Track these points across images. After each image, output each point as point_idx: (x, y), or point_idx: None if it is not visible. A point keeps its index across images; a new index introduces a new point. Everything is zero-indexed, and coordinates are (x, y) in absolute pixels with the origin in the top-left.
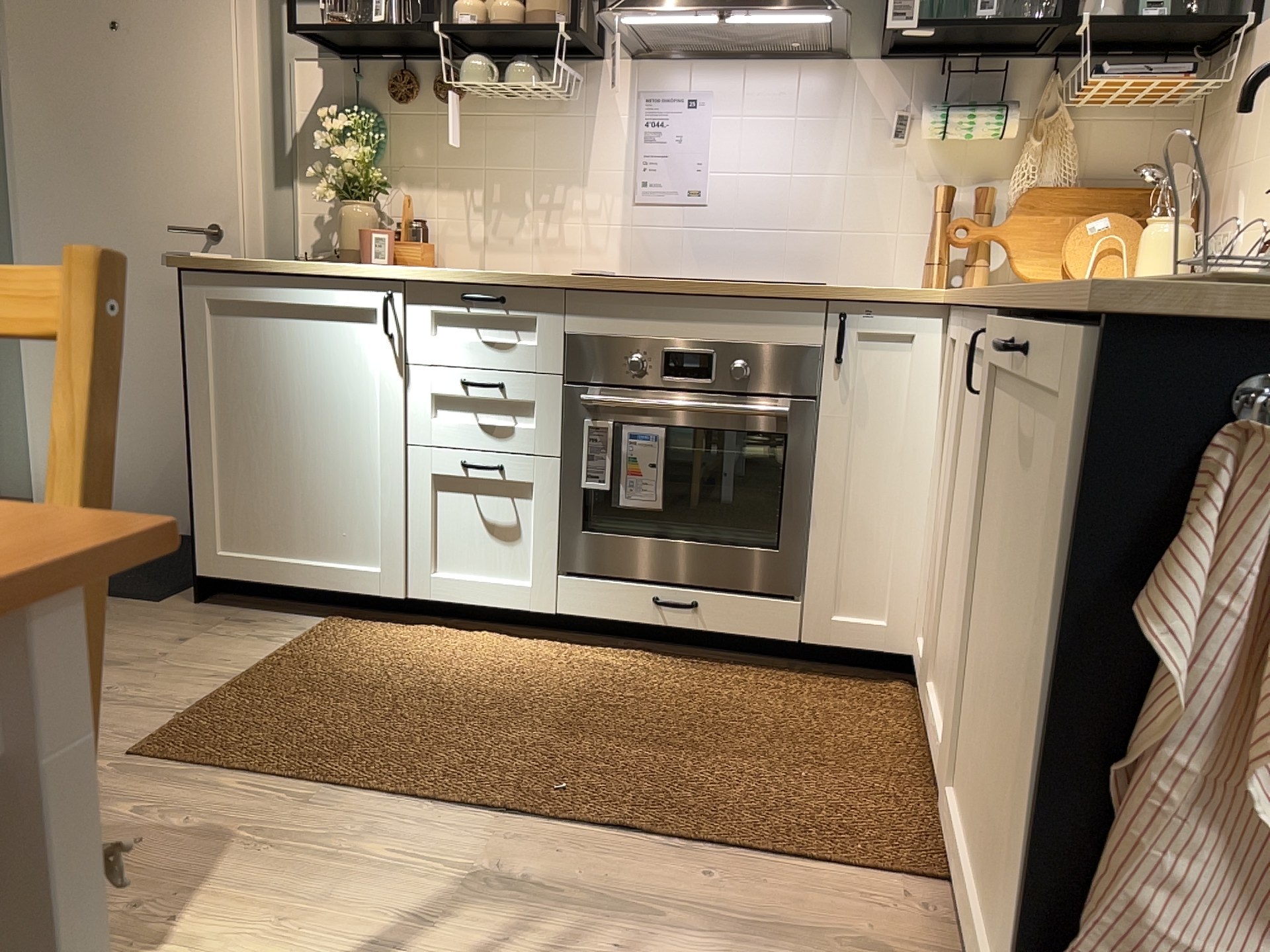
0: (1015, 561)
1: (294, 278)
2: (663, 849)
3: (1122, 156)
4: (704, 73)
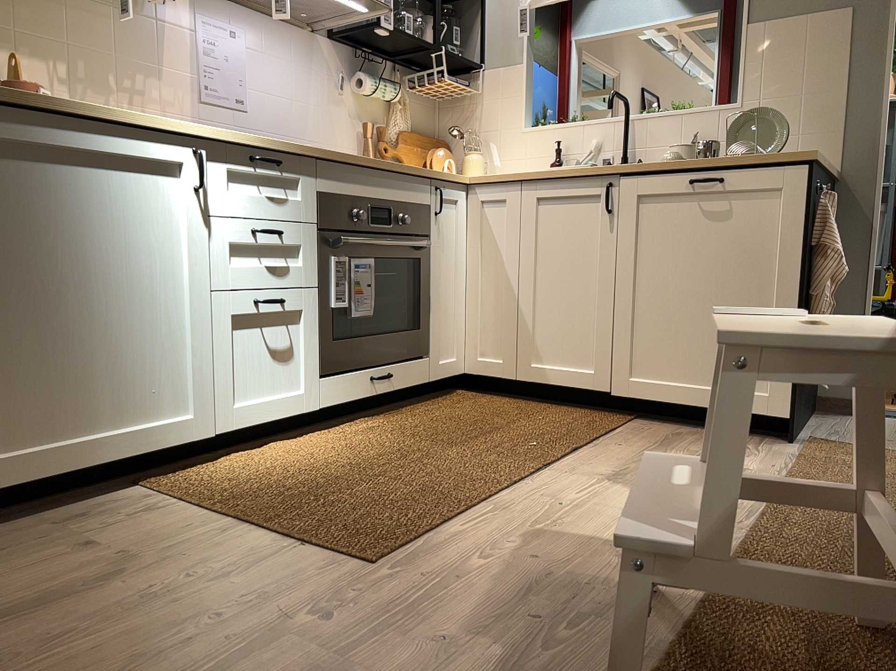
0: (686, 260)
1: (99, 123)
2: (594, 444)
3: (418, 119)
4: (241, 16)
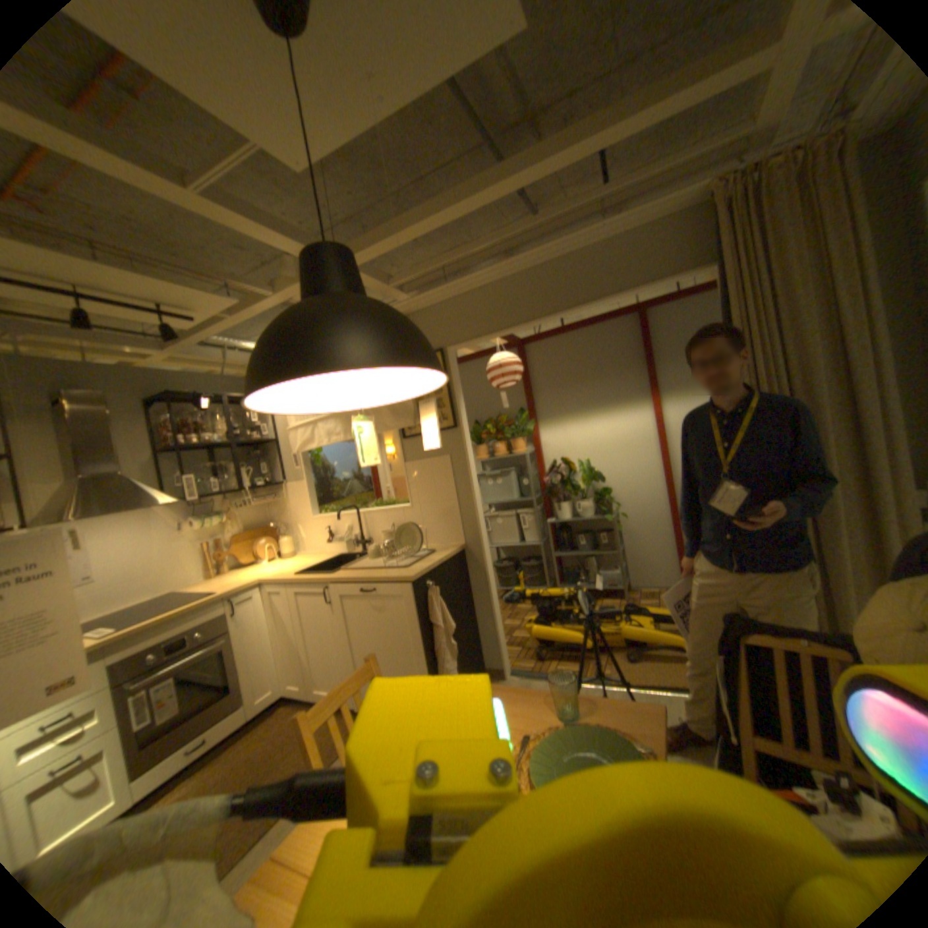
0: (370, 631)
1: None
2: None
3: (252, 515)
4: (78, 522)
